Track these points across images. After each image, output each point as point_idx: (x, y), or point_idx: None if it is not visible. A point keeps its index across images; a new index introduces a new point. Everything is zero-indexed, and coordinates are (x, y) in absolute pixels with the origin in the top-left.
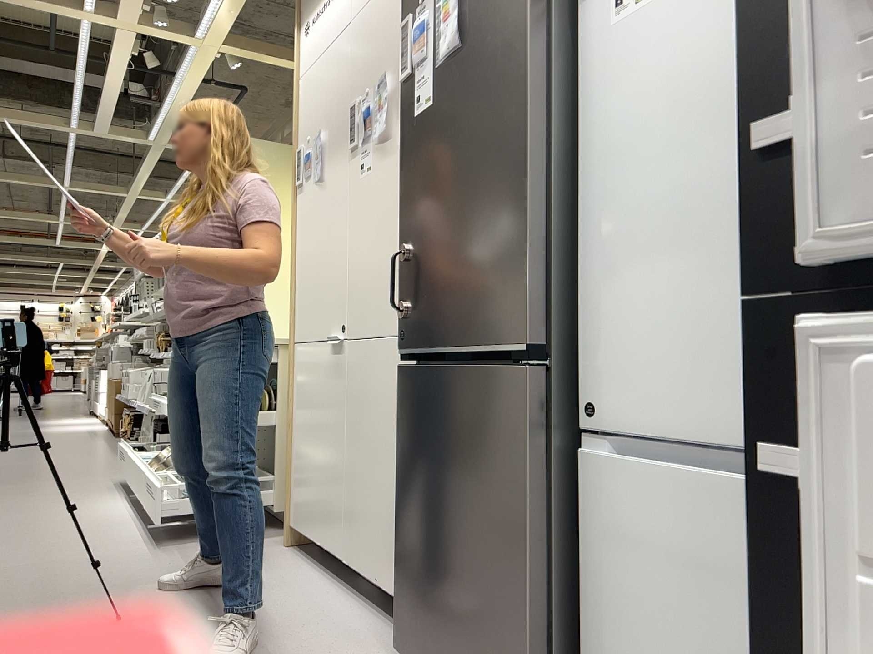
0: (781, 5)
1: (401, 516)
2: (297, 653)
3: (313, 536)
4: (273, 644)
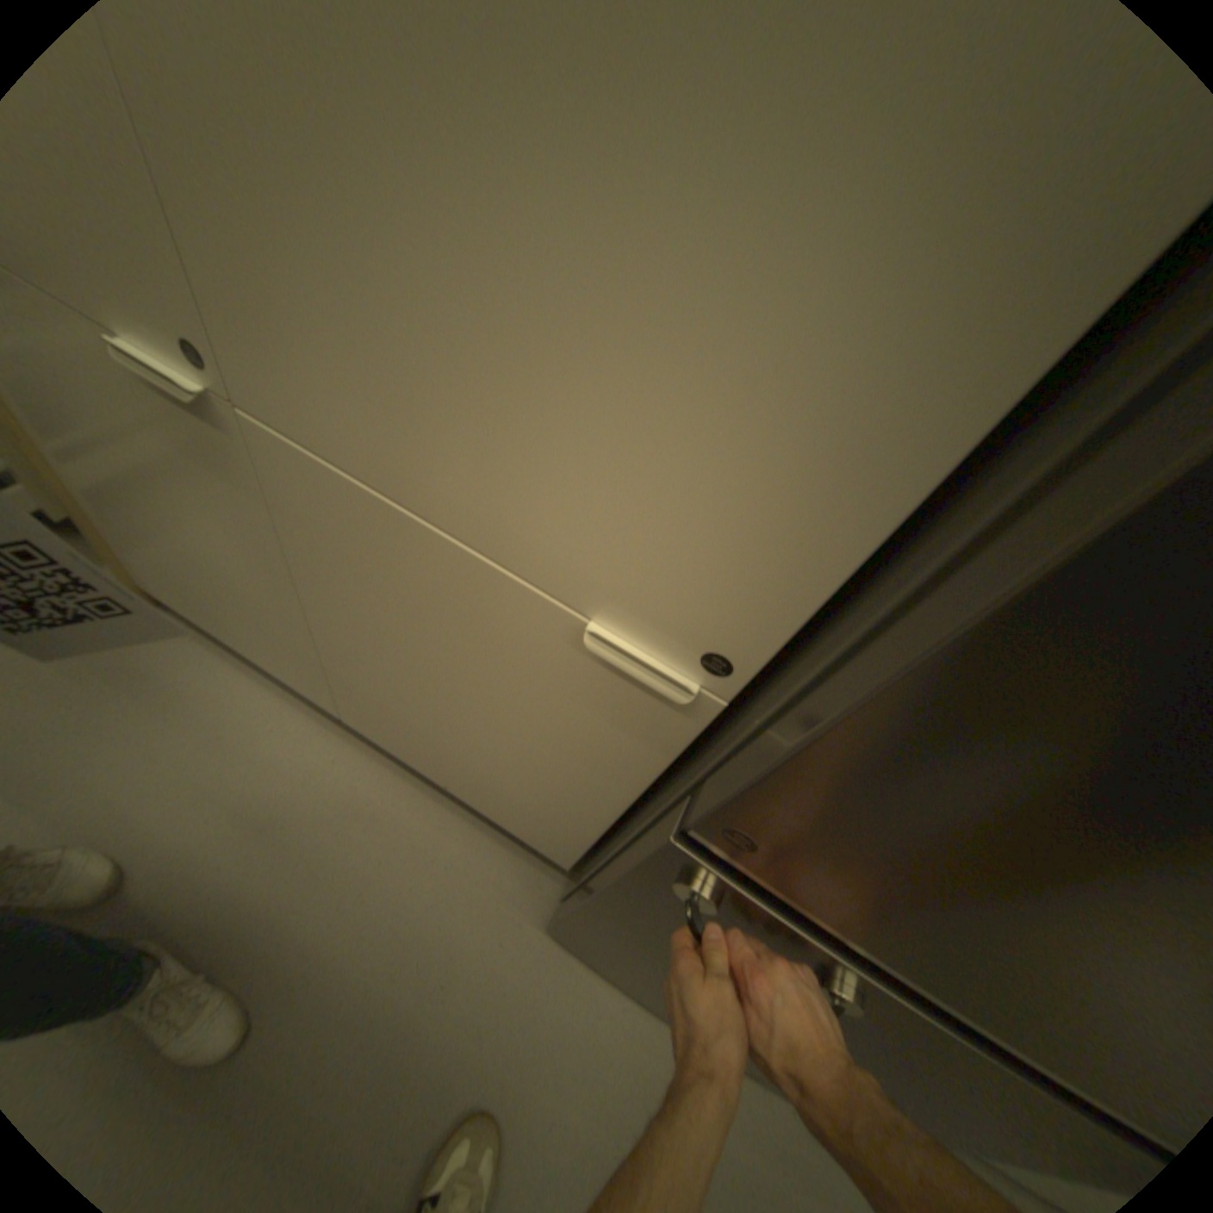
0: None
1: (601, 916)
2: (396, 977)
3: (231, 644)
4: (342, 972)
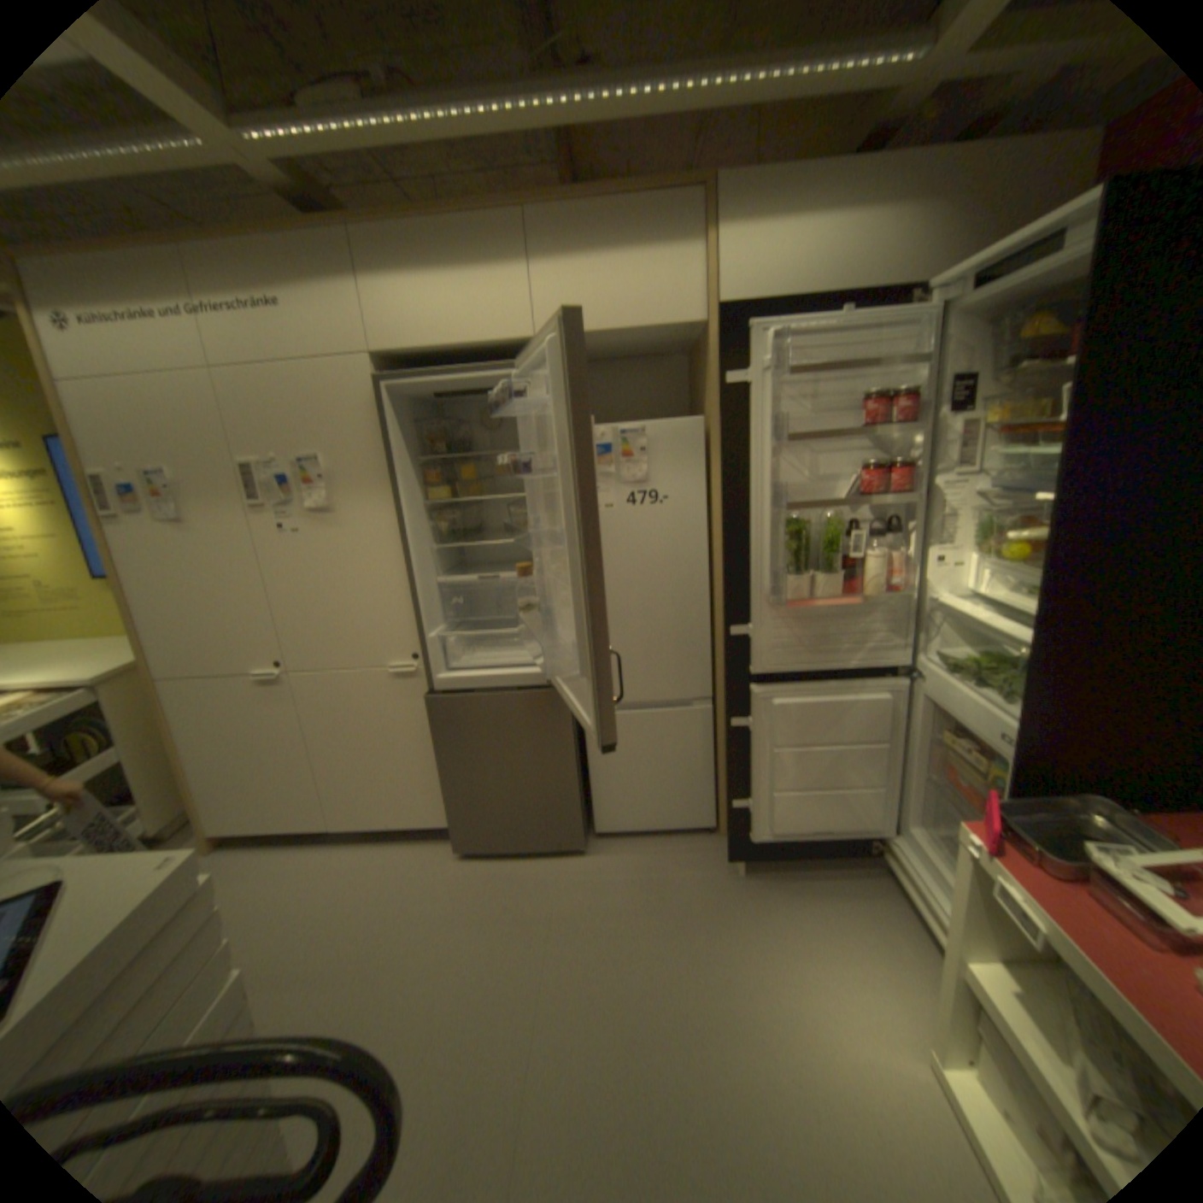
0: (733, 591)
1: (447, 782)
2: (389, 900)
3: (263, 830)
4: (362, 909)
